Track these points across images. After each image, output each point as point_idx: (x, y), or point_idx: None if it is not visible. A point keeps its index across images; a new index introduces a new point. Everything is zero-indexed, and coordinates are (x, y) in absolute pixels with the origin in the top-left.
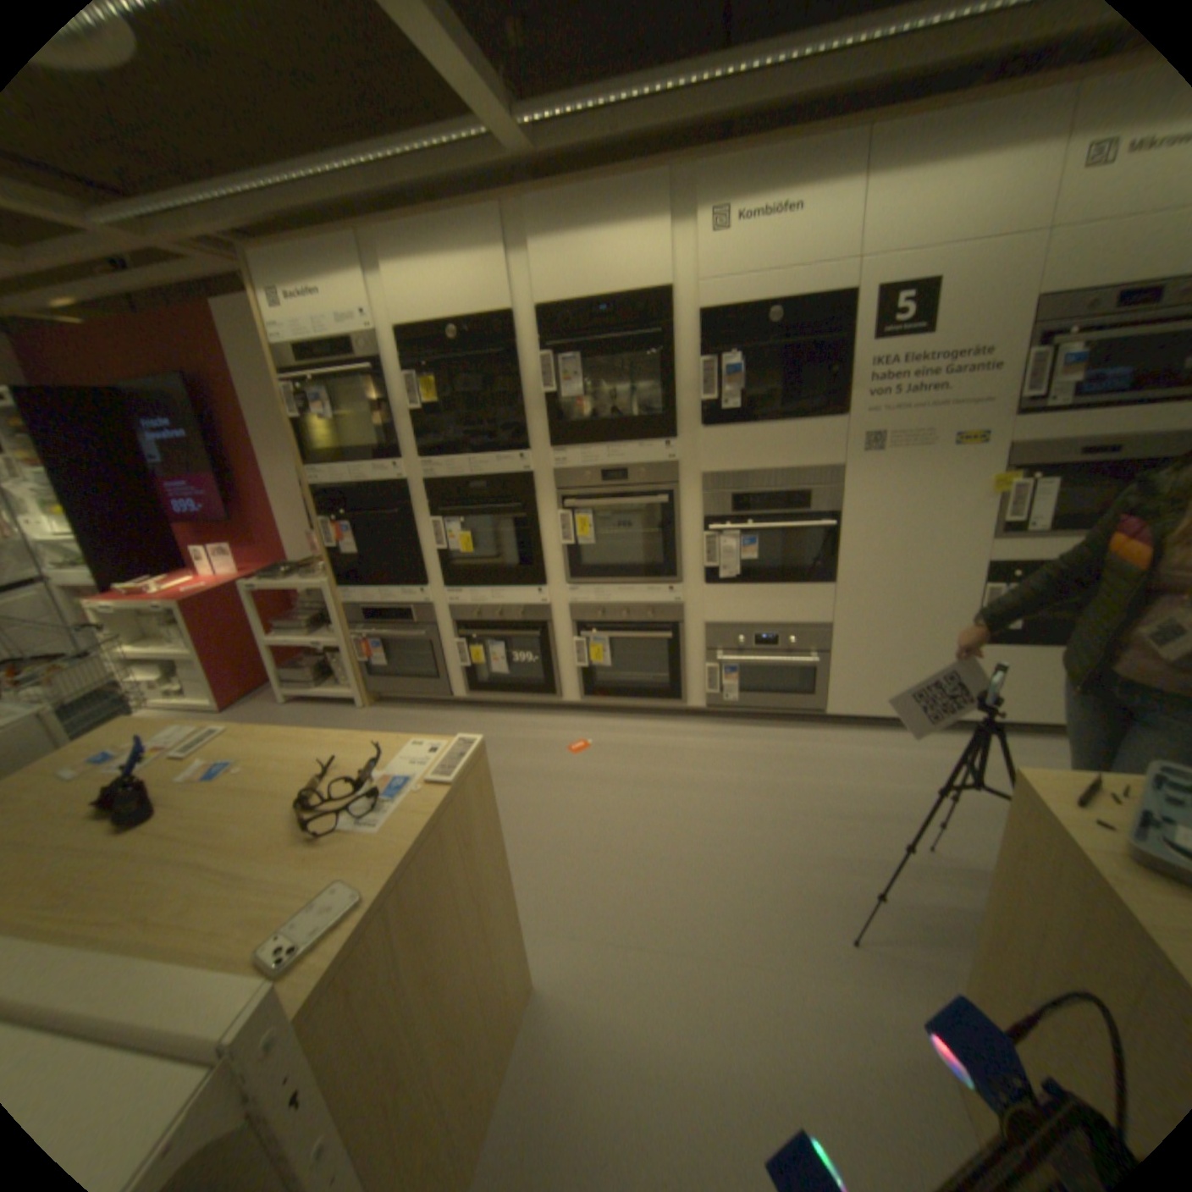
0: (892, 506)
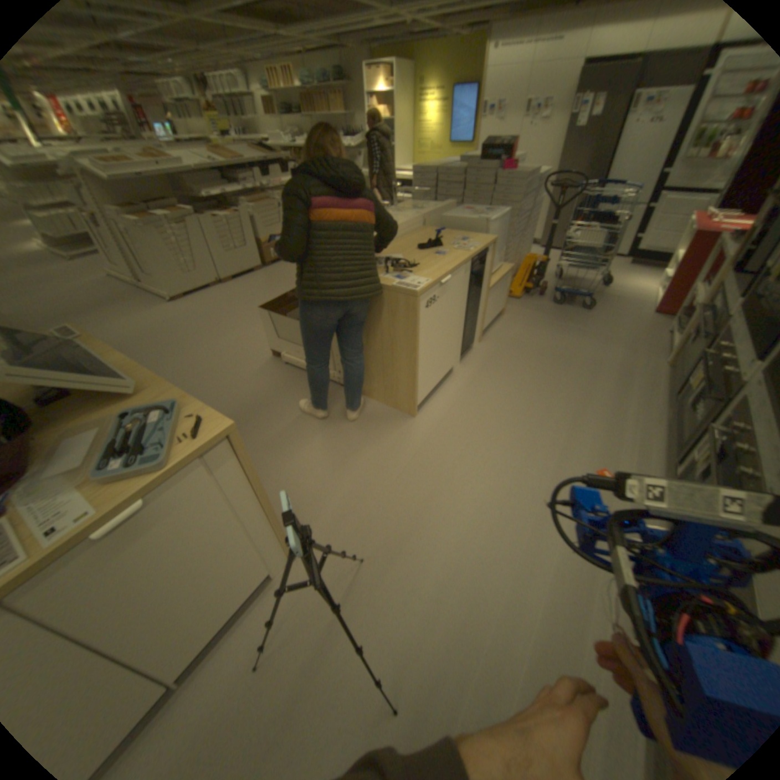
0: None
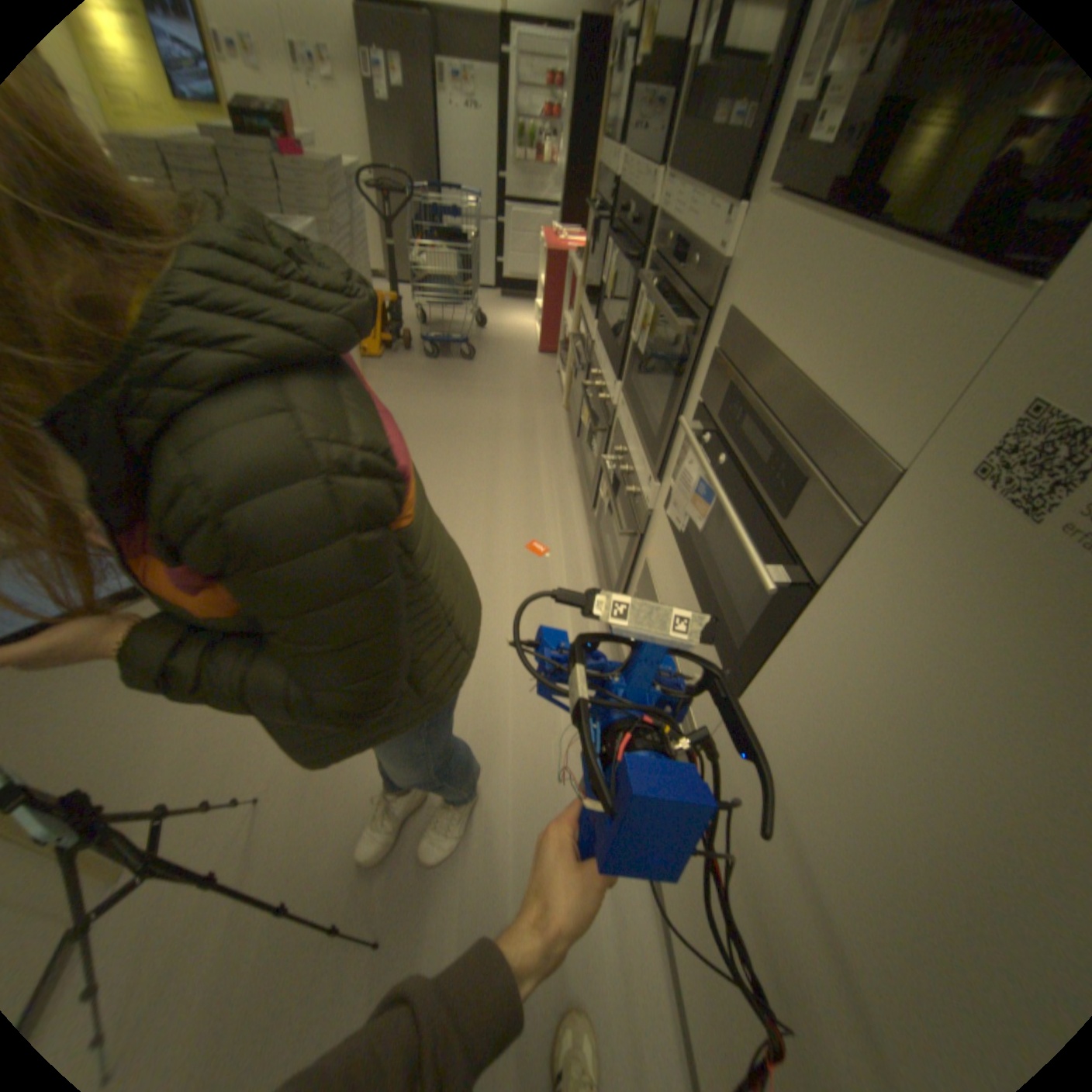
0: (918, 714)
